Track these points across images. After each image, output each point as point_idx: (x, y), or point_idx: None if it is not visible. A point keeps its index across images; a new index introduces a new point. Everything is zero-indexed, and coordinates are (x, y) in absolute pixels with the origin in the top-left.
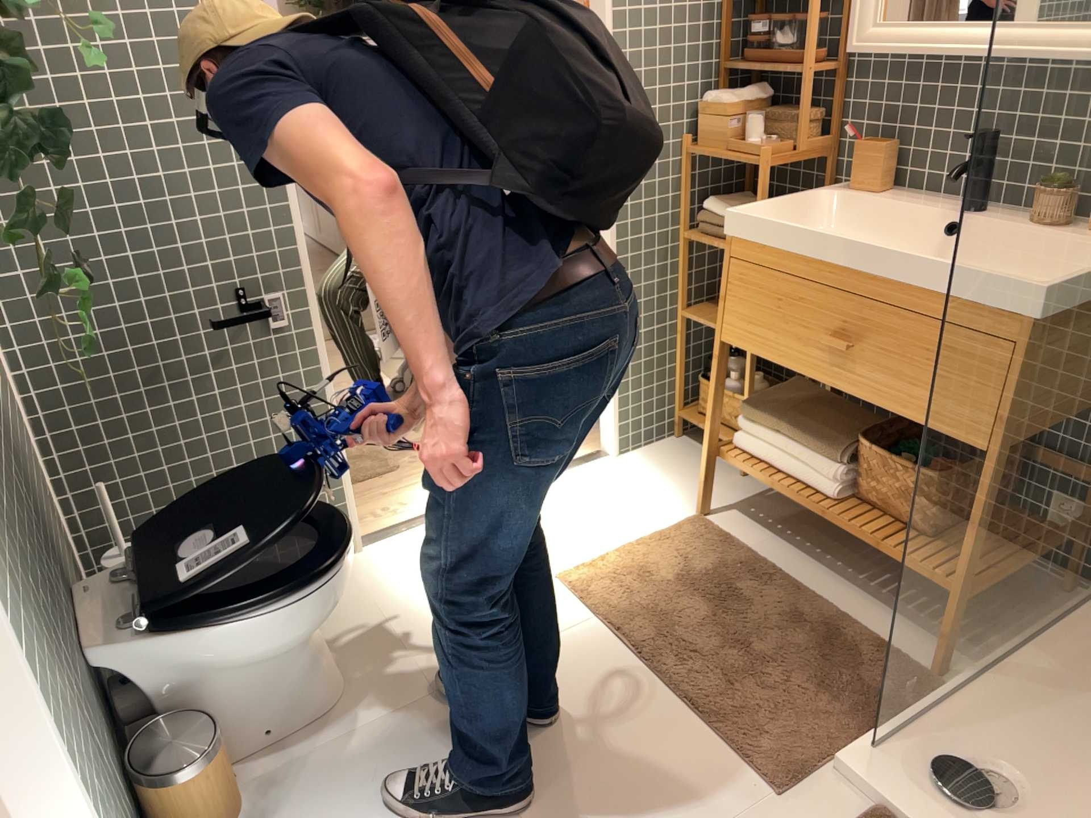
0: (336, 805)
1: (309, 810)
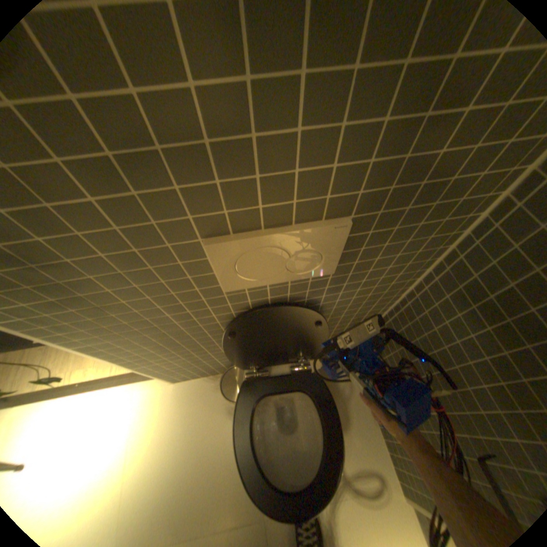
0: (222, 448)
1: (226, 435)
